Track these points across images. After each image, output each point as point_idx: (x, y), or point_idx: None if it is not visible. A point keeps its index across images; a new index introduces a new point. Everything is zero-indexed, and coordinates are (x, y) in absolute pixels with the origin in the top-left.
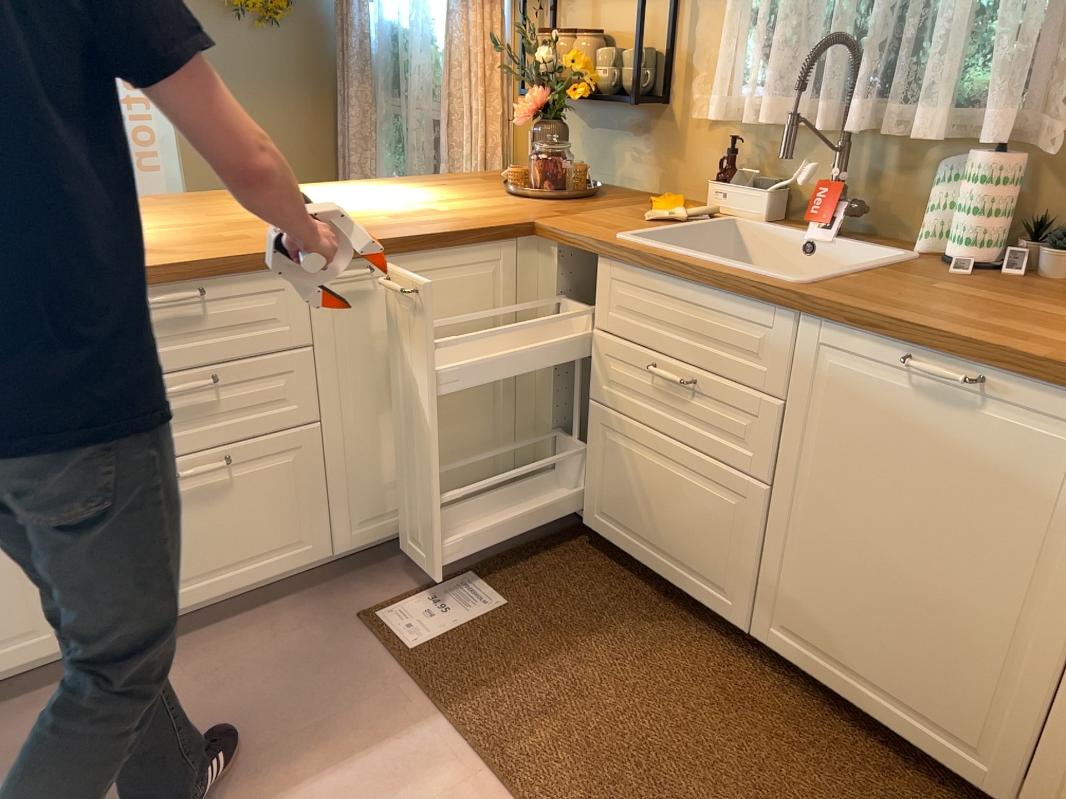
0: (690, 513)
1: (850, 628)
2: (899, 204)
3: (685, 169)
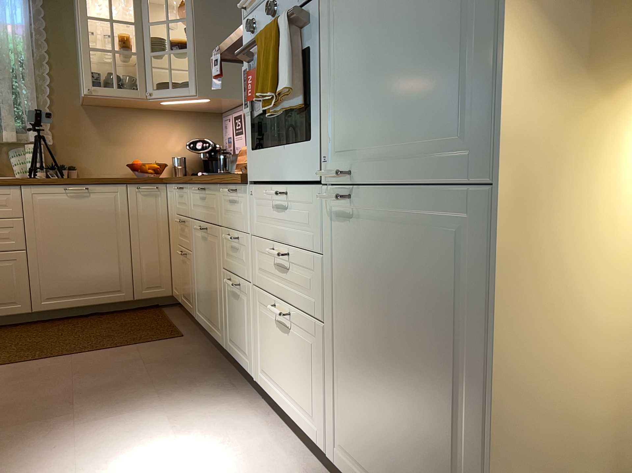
0: None
1: (72, 281)
2: None
3: None
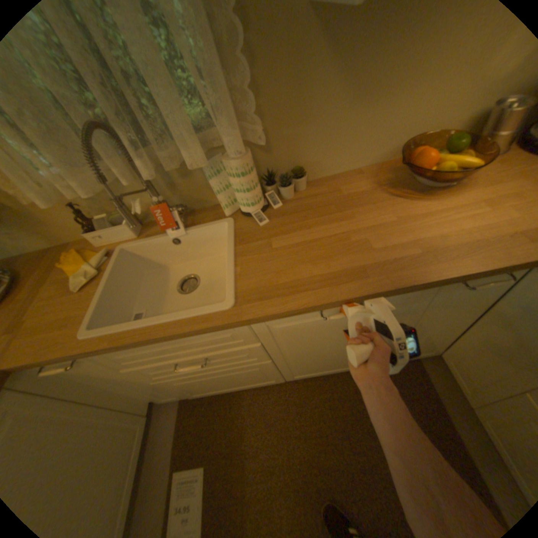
0: (237, 379)
1: (325, 366)
2: (195, 191)
3: (52, 228)
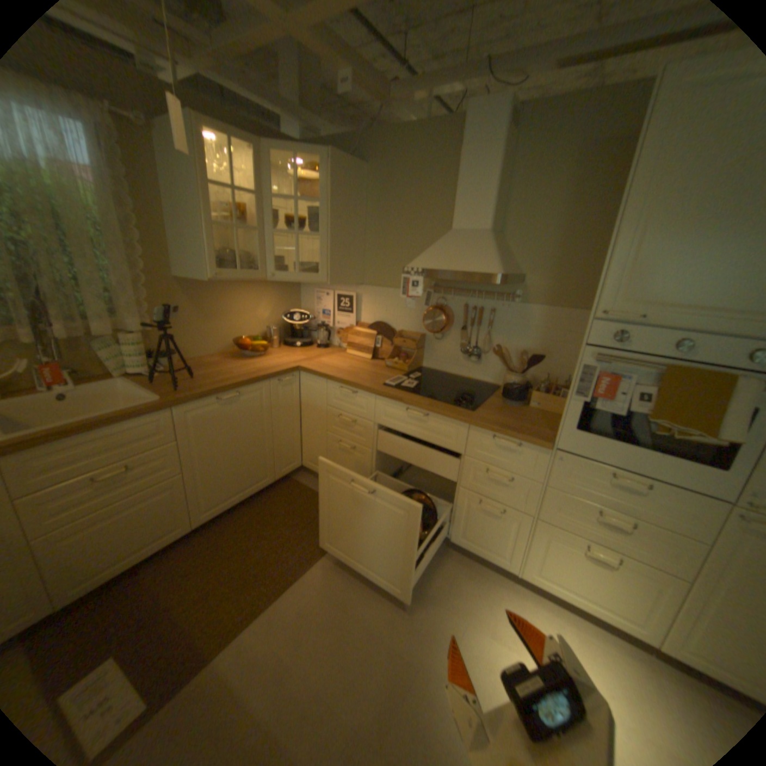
0: (145, 522)
1: (227, 487)
2: (78, 365)
3: None
